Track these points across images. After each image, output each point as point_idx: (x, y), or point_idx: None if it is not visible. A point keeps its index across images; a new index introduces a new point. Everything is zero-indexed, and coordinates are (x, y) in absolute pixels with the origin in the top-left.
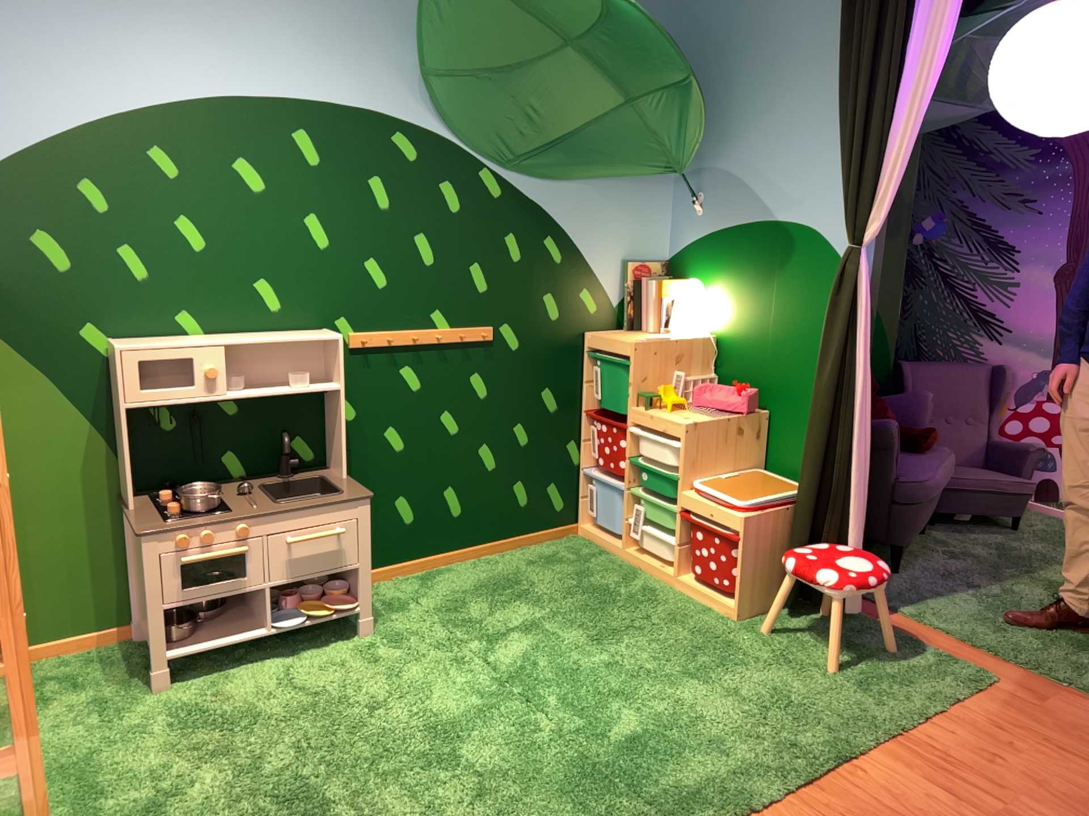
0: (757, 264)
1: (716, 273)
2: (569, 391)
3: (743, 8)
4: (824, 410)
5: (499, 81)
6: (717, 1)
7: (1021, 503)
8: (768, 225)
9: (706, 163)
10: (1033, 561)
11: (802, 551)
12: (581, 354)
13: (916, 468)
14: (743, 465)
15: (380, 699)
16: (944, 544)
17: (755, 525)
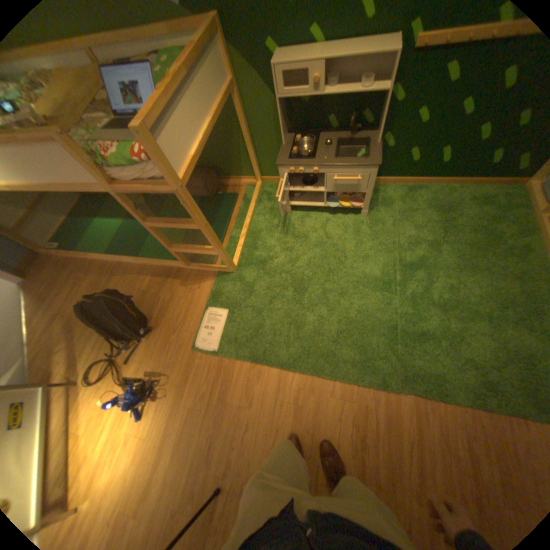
0: None
1: None
2: None
3: None
4: None
5: None
6: None
7: None
8: None
9: None
10: None
11: None
12: None
13: None
14: None
15: (346, 253)
16: None
17: None
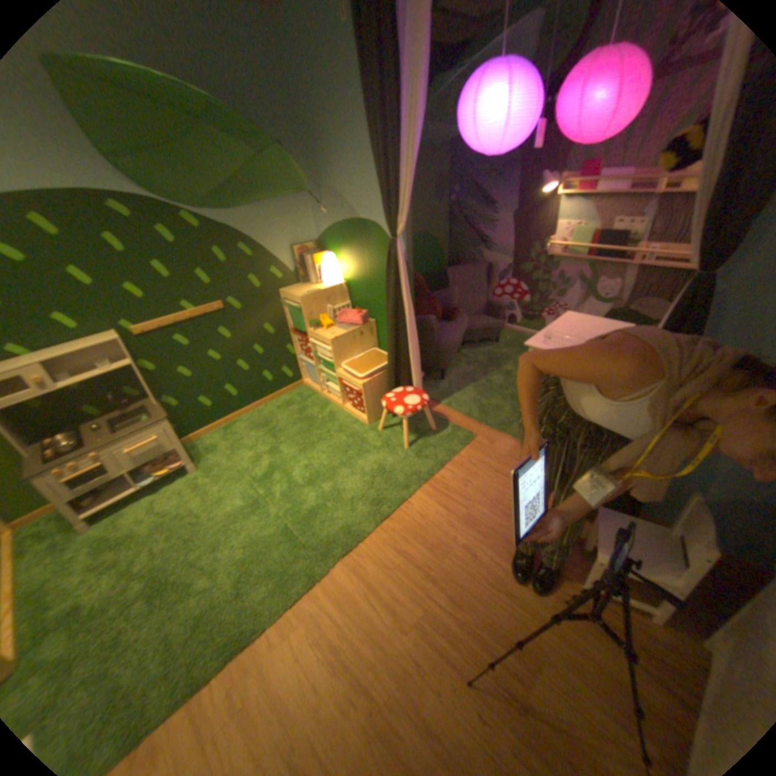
0: (355, 244)
1: (339, 249)
2: (278, 322)
3: (316, 73)
4: (390, 328)
5: (163, 153)
6: (301, 68)
7: (499, 332)
8: (356, 221)
9: (320, 183)
10: (502, 361)
11: (391, 392)
12: (278, 303)
13: (447, 333)
14: (365, 350)
15: (194, 513)
16: (466, 359)
17: (367, 386)
